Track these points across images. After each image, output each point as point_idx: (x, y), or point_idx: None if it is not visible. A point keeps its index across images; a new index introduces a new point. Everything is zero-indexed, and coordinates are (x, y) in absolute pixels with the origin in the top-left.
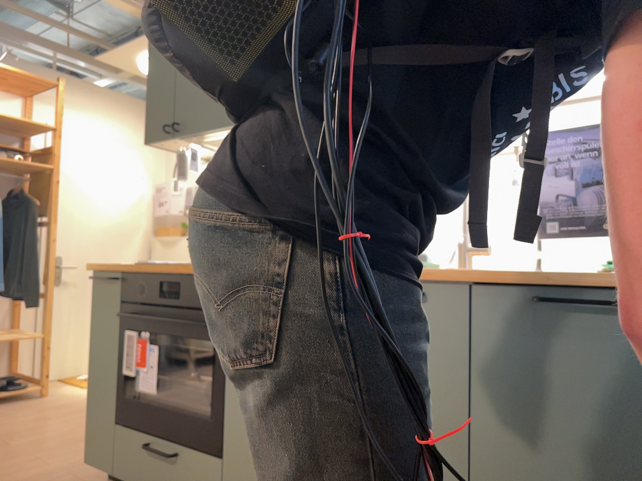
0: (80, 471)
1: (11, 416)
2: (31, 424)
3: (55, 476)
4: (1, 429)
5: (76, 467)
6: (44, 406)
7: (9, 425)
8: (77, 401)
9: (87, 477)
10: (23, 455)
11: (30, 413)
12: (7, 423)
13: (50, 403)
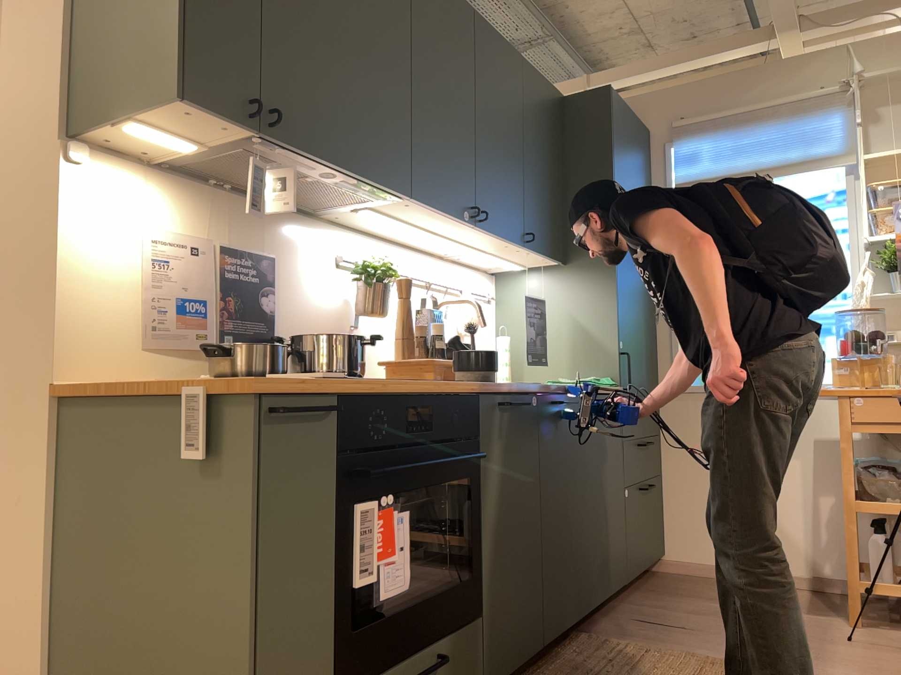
0: None
1: None
2: None
3: None
4: None
5: None
6: None
7: None
8: None
9: None
10: None
11: None
12: None
13: None
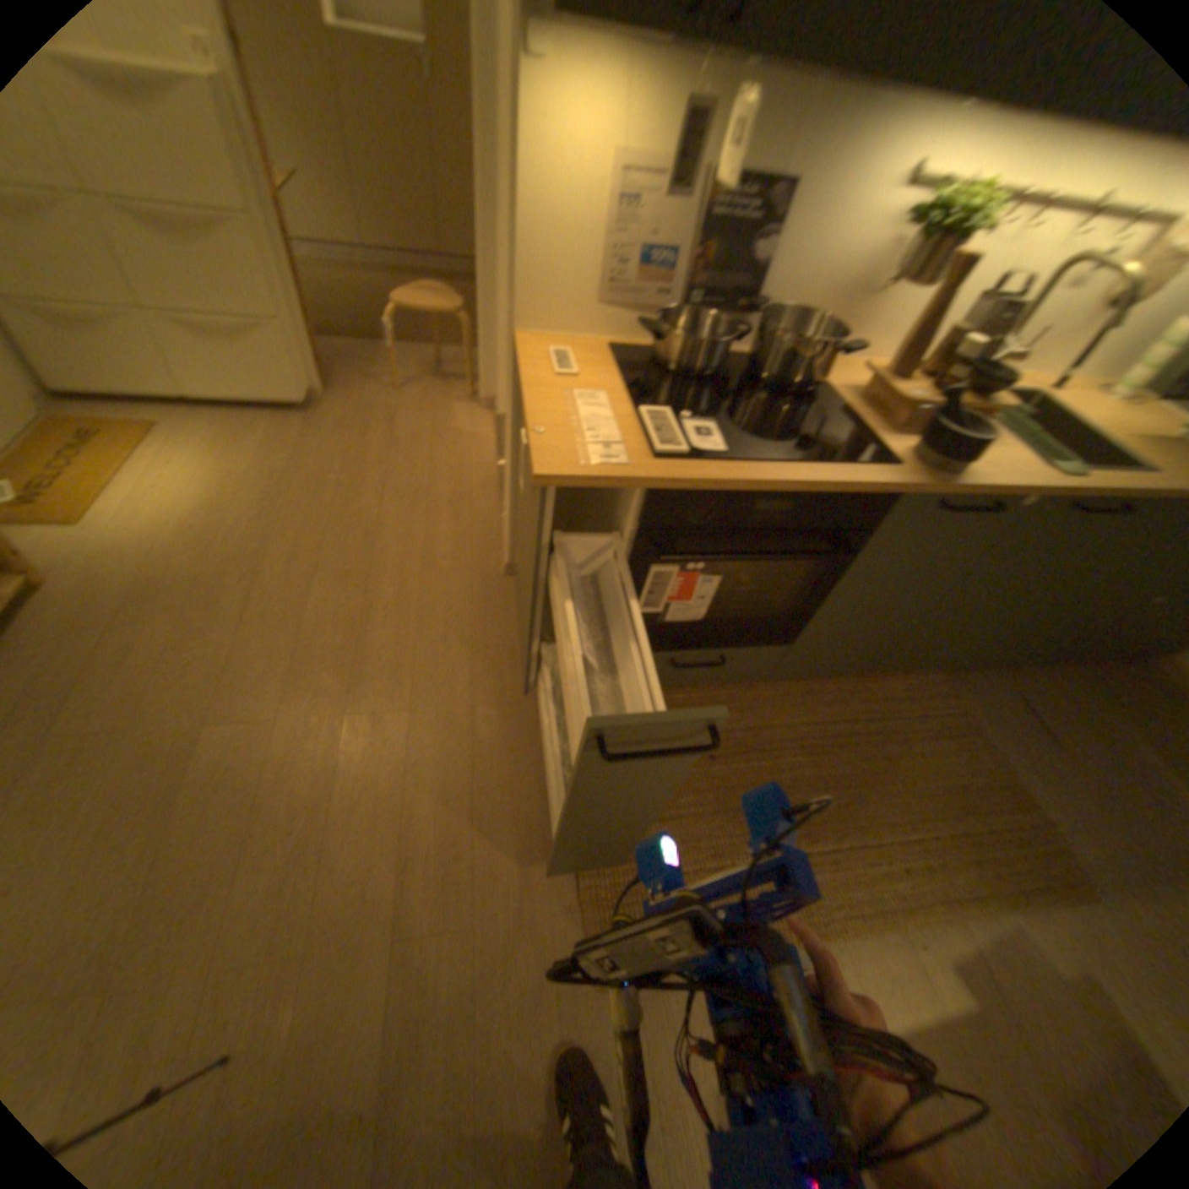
0: (467, 690)
1: (97, 661)
2: (193, 658)
3: (460, 718)
4: (163, 700)
5: (451, 689)
6: (108, 607)
7: (156, 683)
8: (147, 564)
9: (498, 694)
10: (338, 720)
11: (119, 635)
12: (138, 681)
13: (102, 594)
